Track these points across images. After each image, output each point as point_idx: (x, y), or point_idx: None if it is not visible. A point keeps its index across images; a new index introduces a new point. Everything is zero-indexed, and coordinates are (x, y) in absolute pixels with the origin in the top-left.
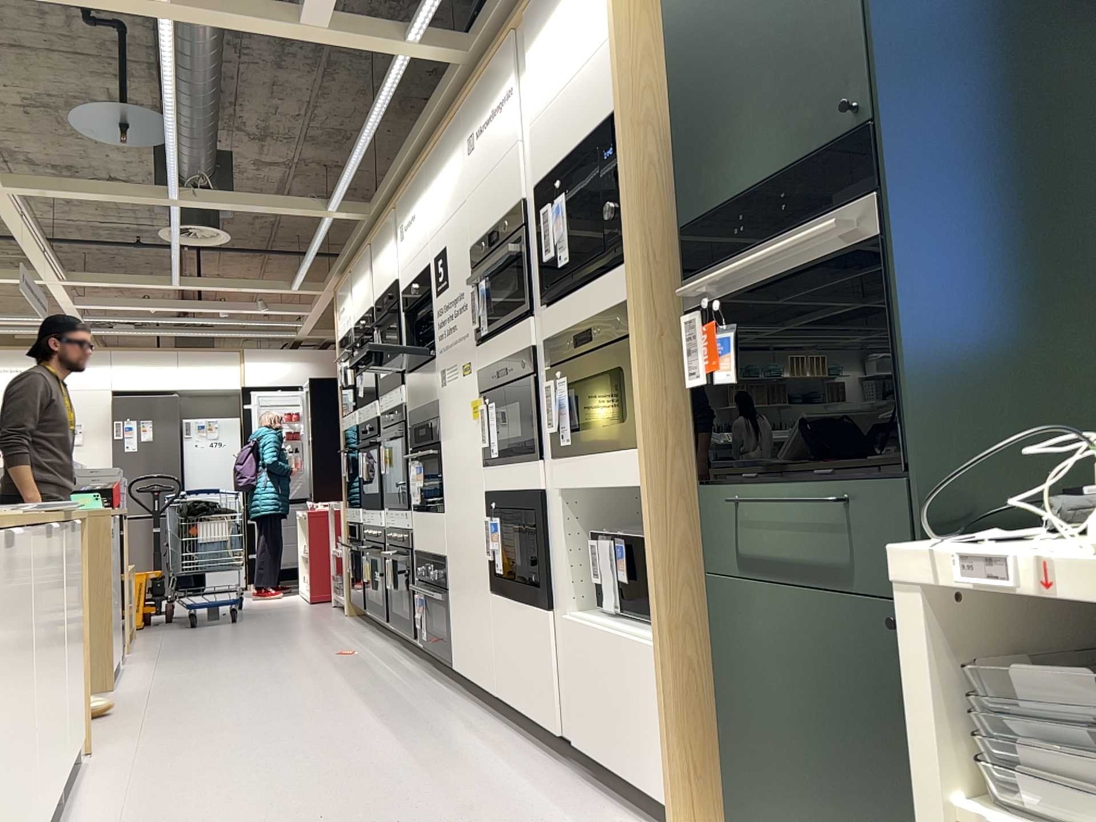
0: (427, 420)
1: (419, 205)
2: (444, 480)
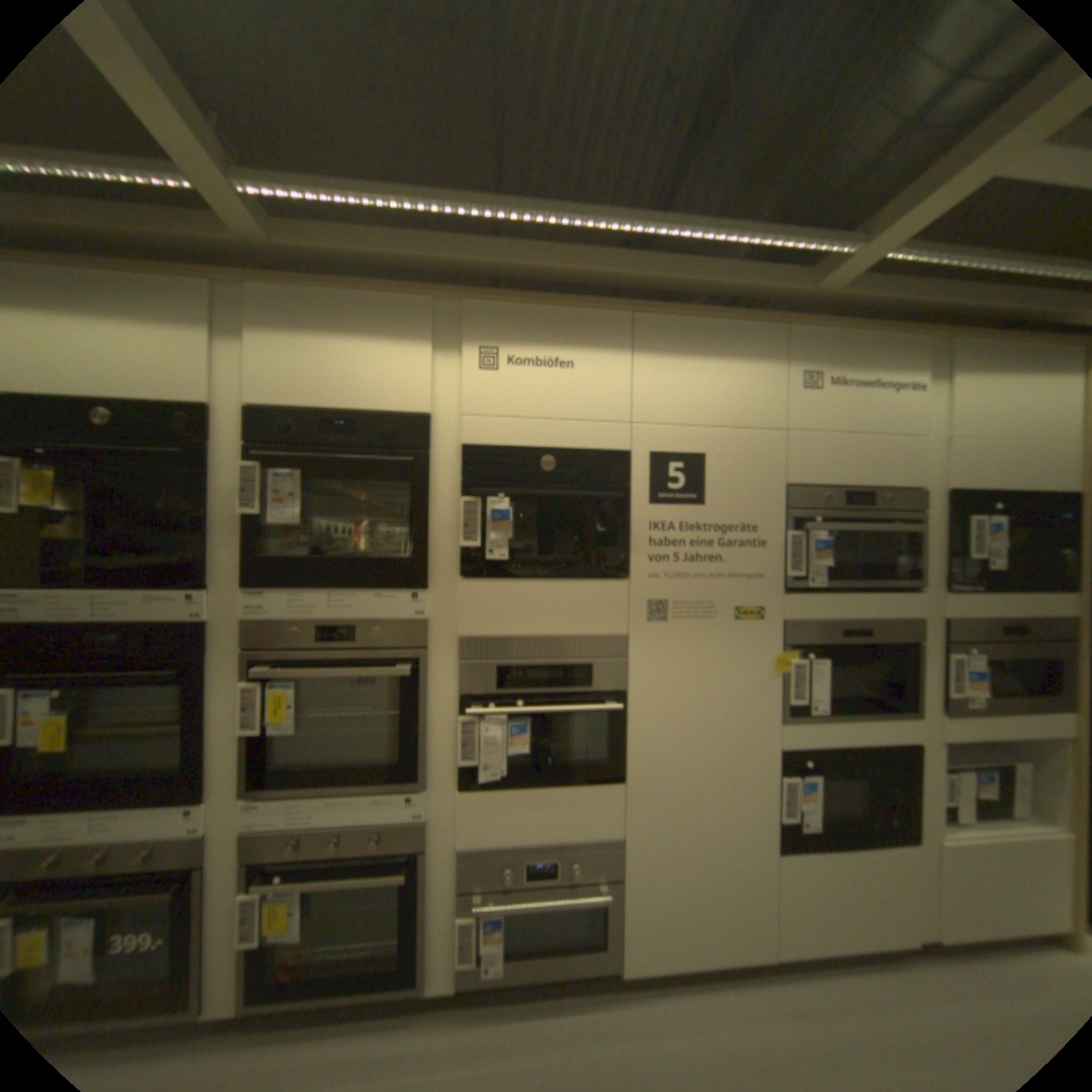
0: (574, 657)
1: (602, 360)
2: (637, 740)
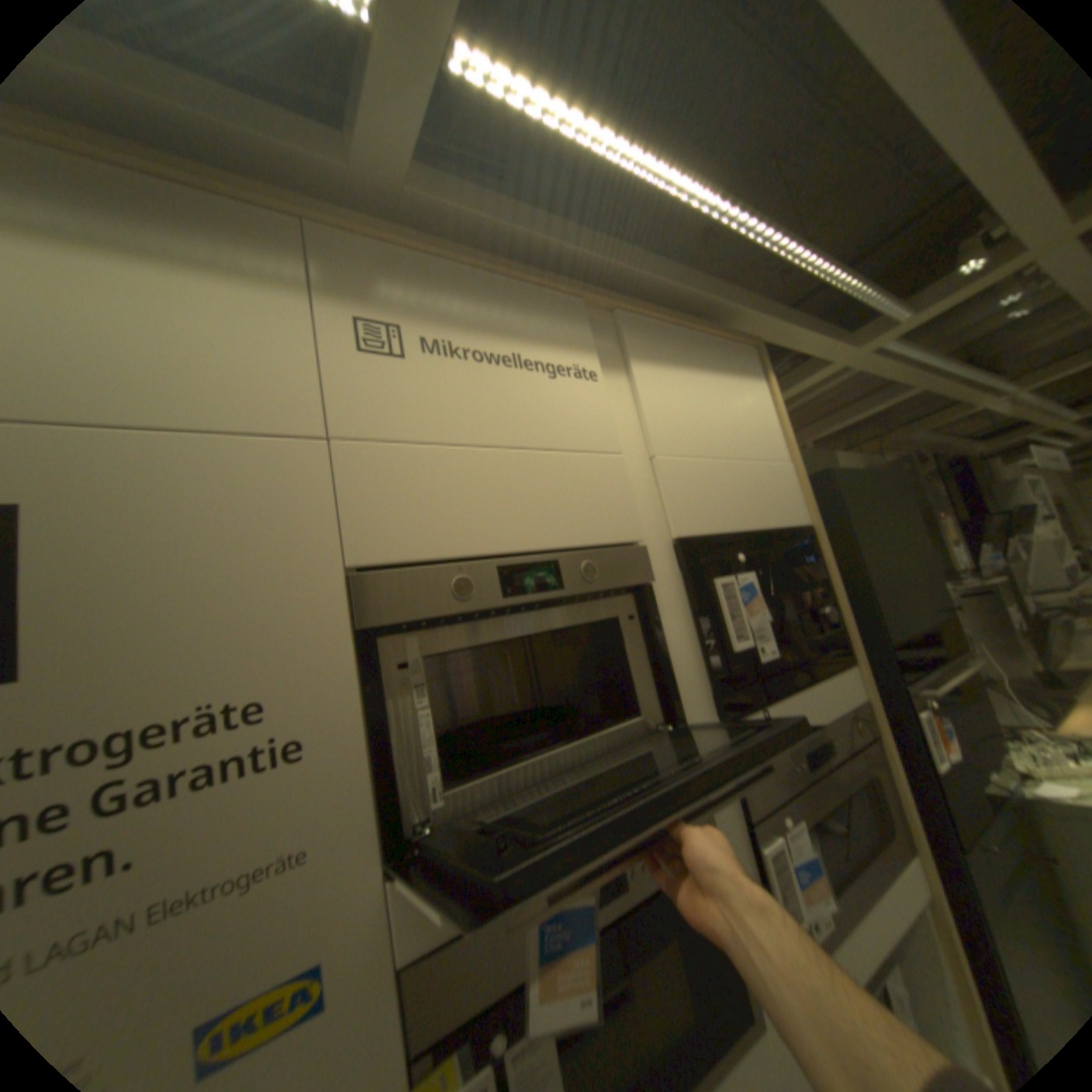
0: None
1: None
2: None
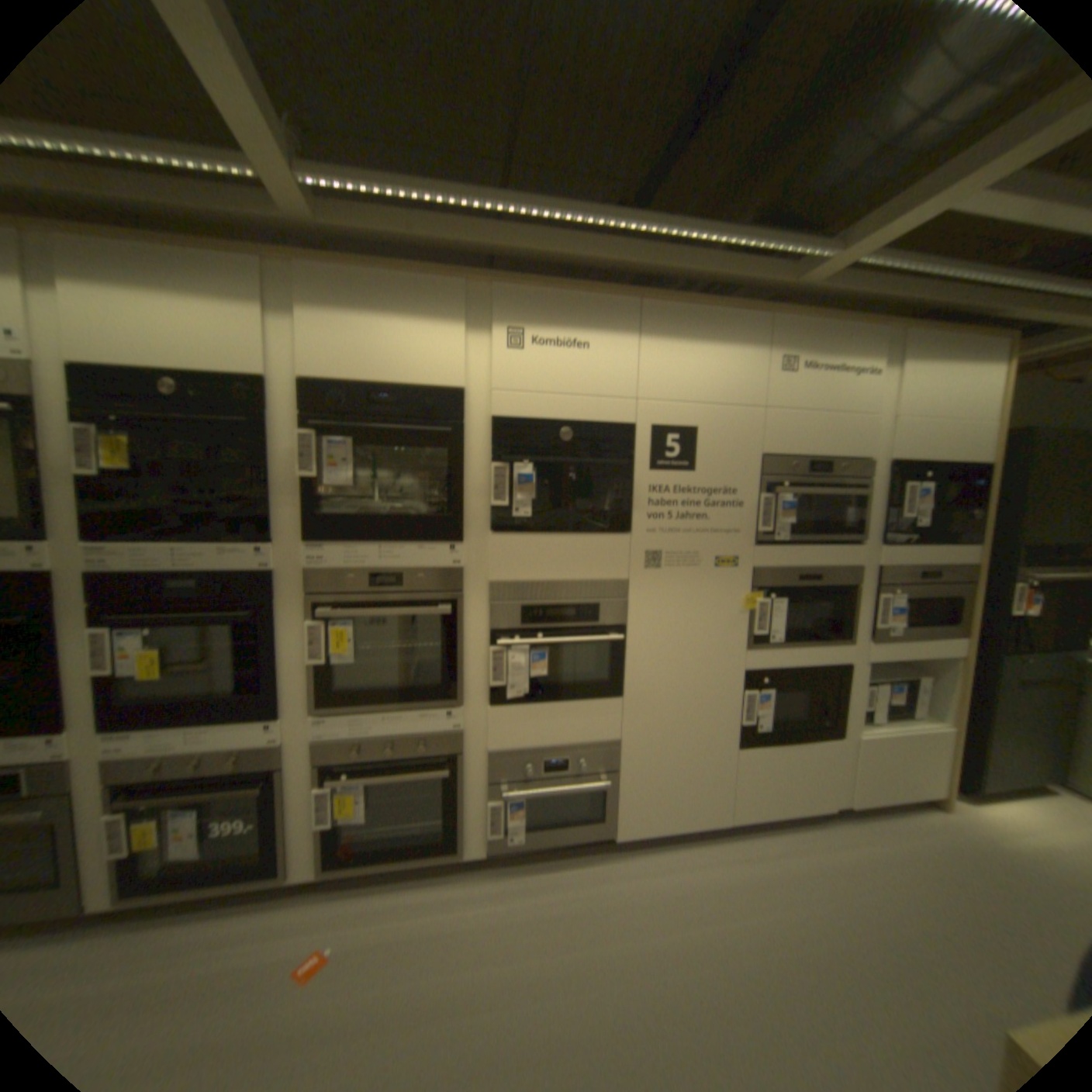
0: (585, 598)
1: (615, 342)
2: (634, 663)
